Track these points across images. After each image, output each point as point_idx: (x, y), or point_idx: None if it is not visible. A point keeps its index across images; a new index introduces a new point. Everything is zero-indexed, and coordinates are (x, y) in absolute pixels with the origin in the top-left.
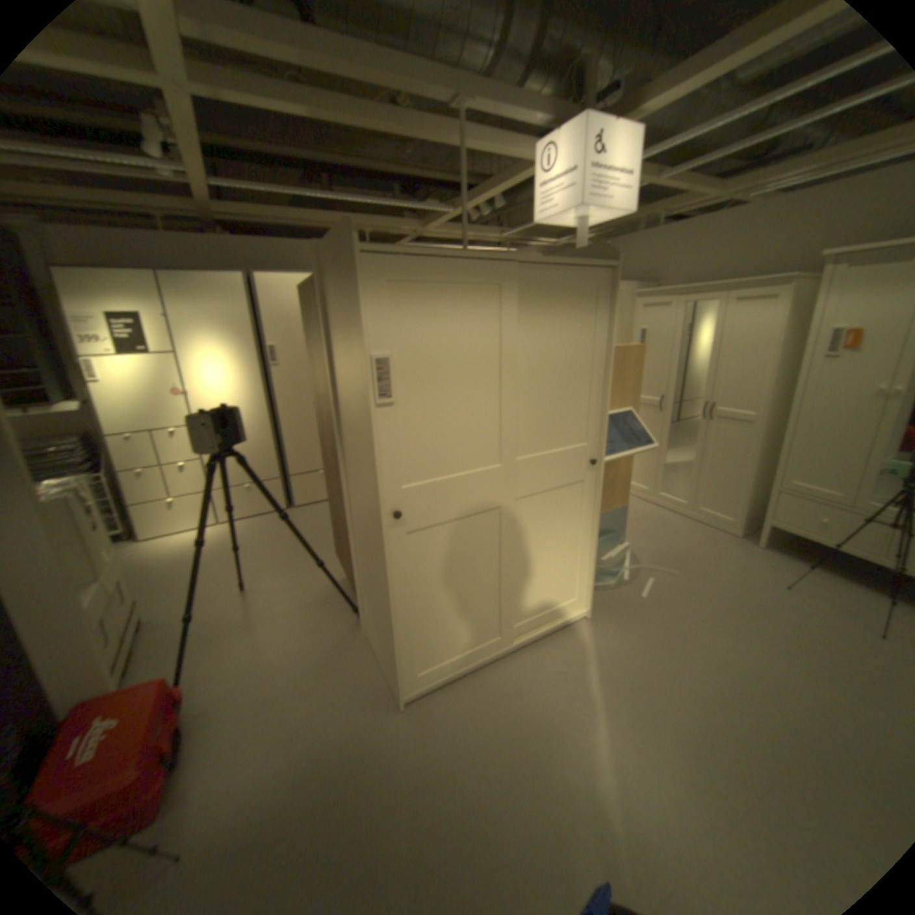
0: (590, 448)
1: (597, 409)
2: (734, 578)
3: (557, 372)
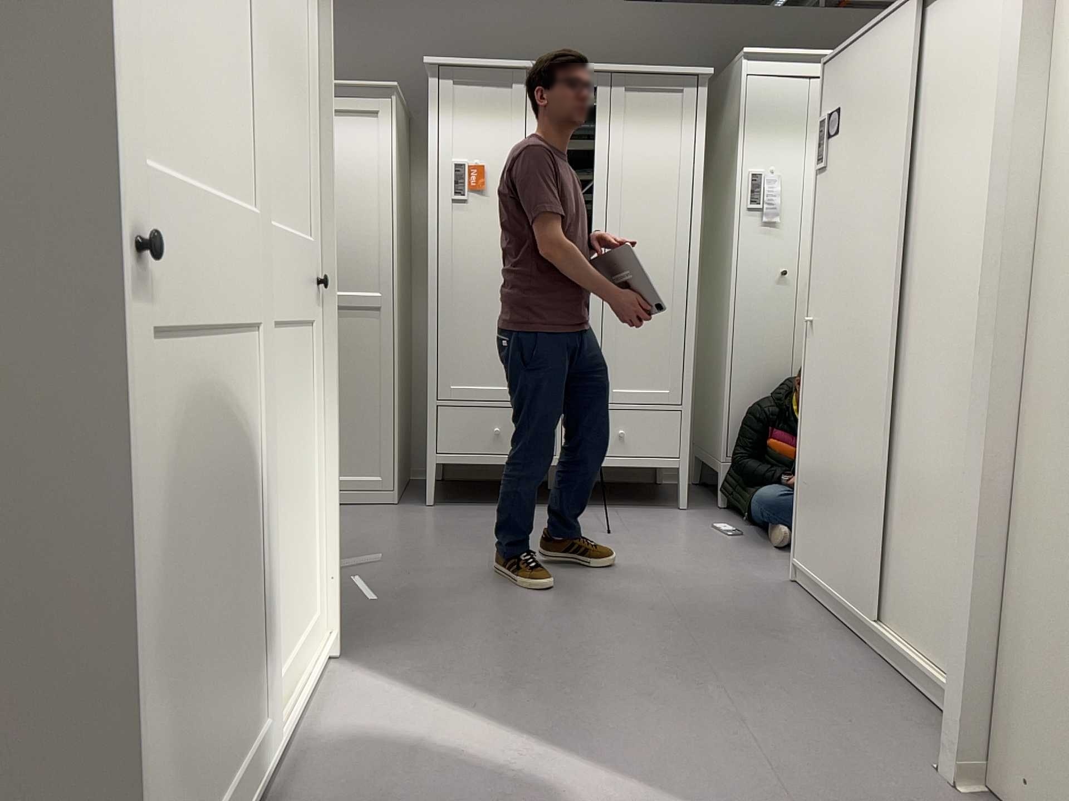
0: (312, 252)
1: (314, 169)
2: (440, 539)
3: (280, 46)
